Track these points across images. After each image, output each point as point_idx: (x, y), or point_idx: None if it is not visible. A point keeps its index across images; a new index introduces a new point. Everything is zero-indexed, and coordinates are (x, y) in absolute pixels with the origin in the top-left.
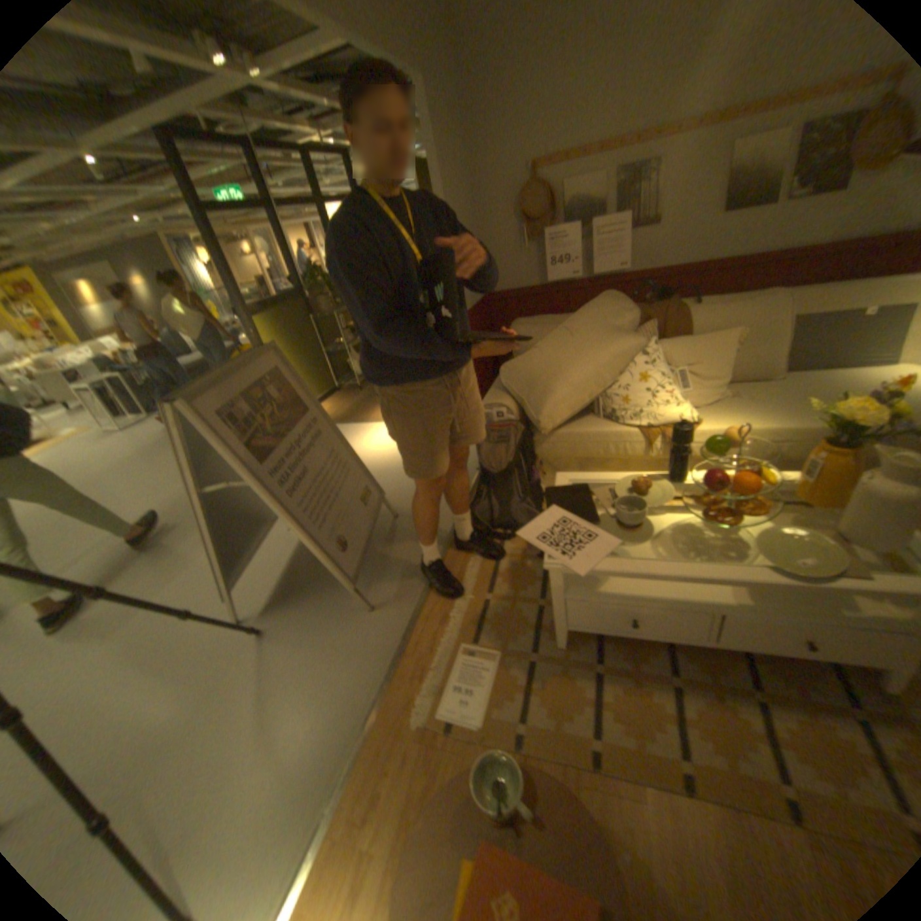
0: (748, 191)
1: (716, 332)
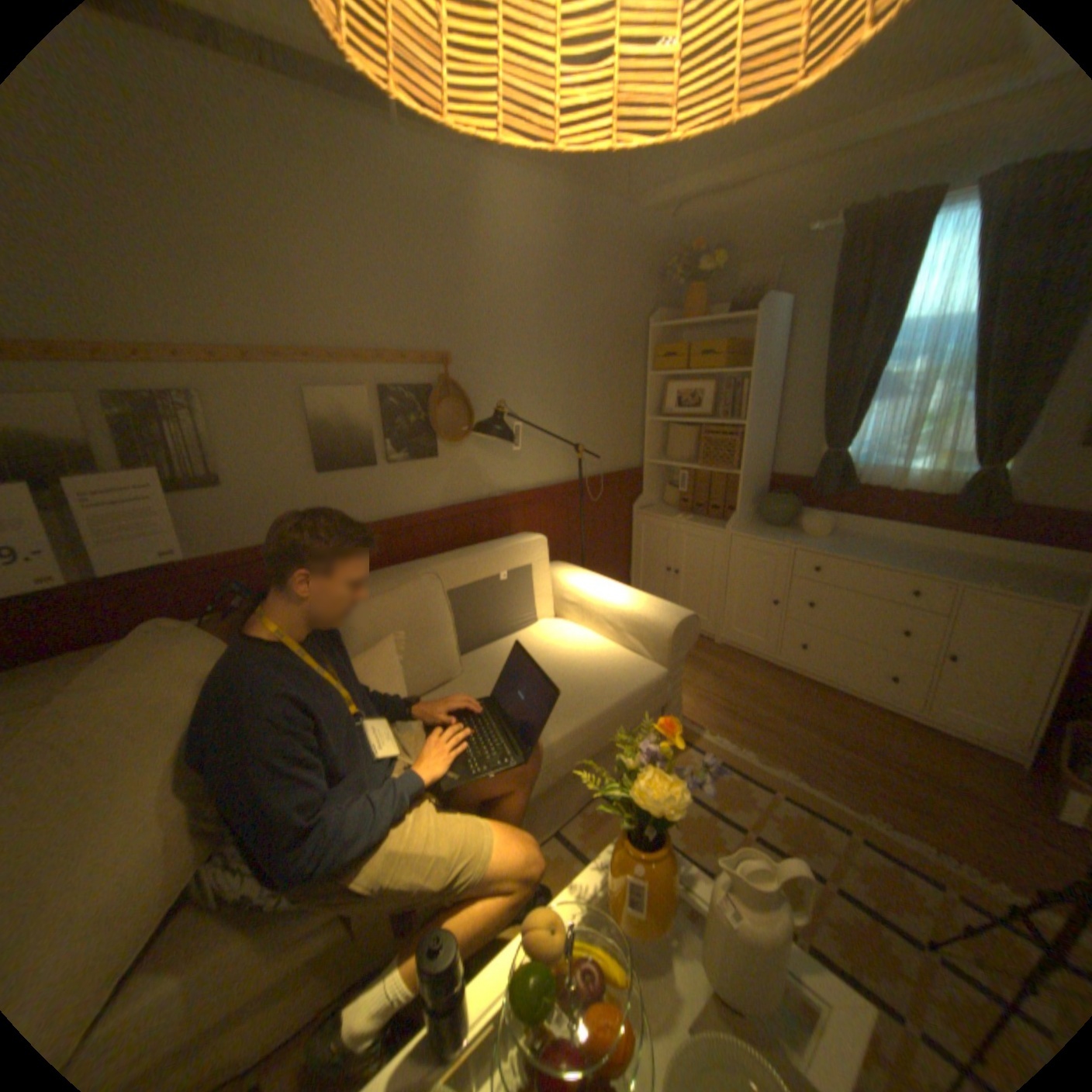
0: (341, 451)
1: (372, 644)
